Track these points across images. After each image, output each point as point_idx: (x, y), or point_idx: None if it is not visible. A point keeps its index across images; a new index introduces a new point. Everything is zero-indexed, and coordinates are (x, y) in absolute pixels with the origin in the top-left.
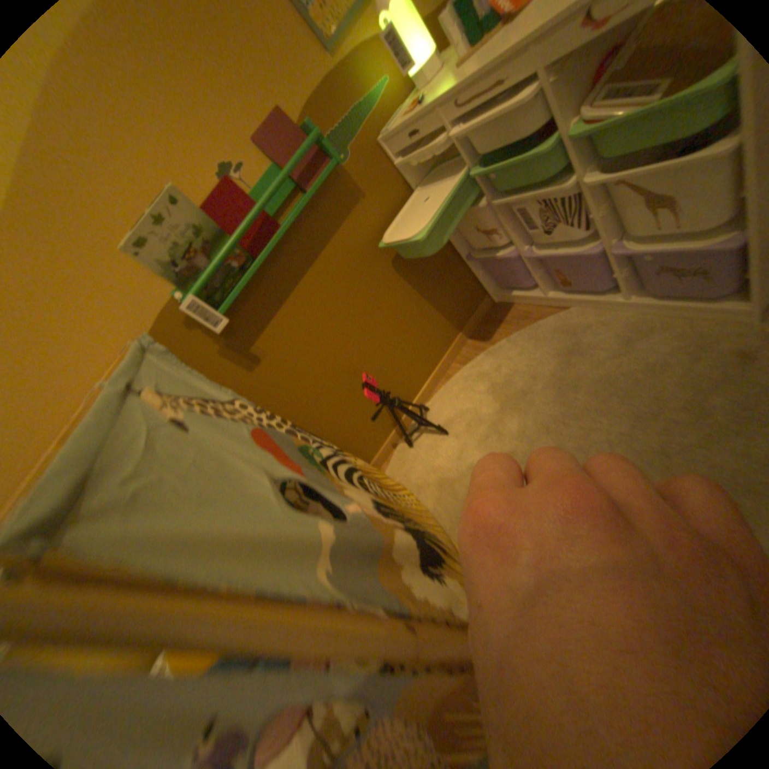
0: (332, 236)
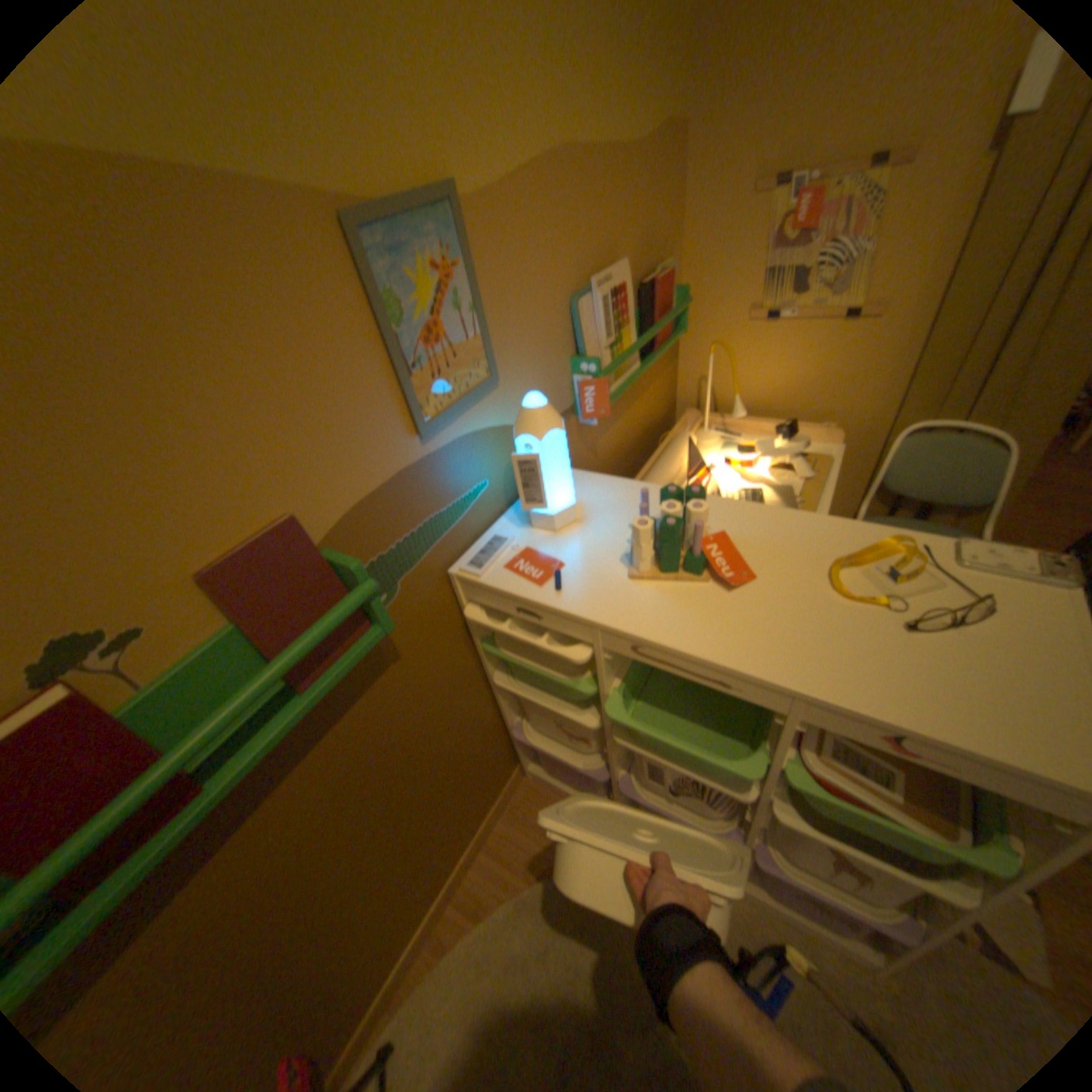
0: (313, 749)
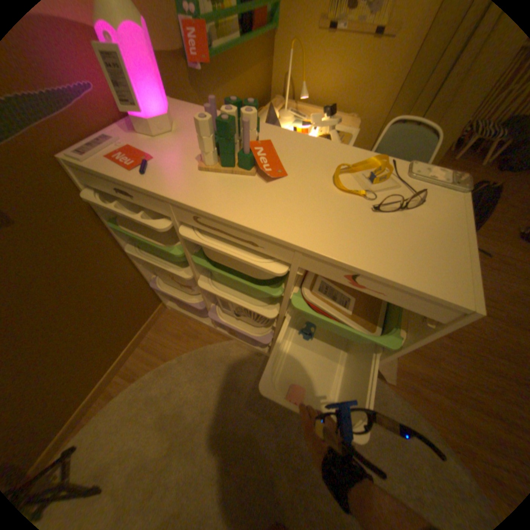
0: None
